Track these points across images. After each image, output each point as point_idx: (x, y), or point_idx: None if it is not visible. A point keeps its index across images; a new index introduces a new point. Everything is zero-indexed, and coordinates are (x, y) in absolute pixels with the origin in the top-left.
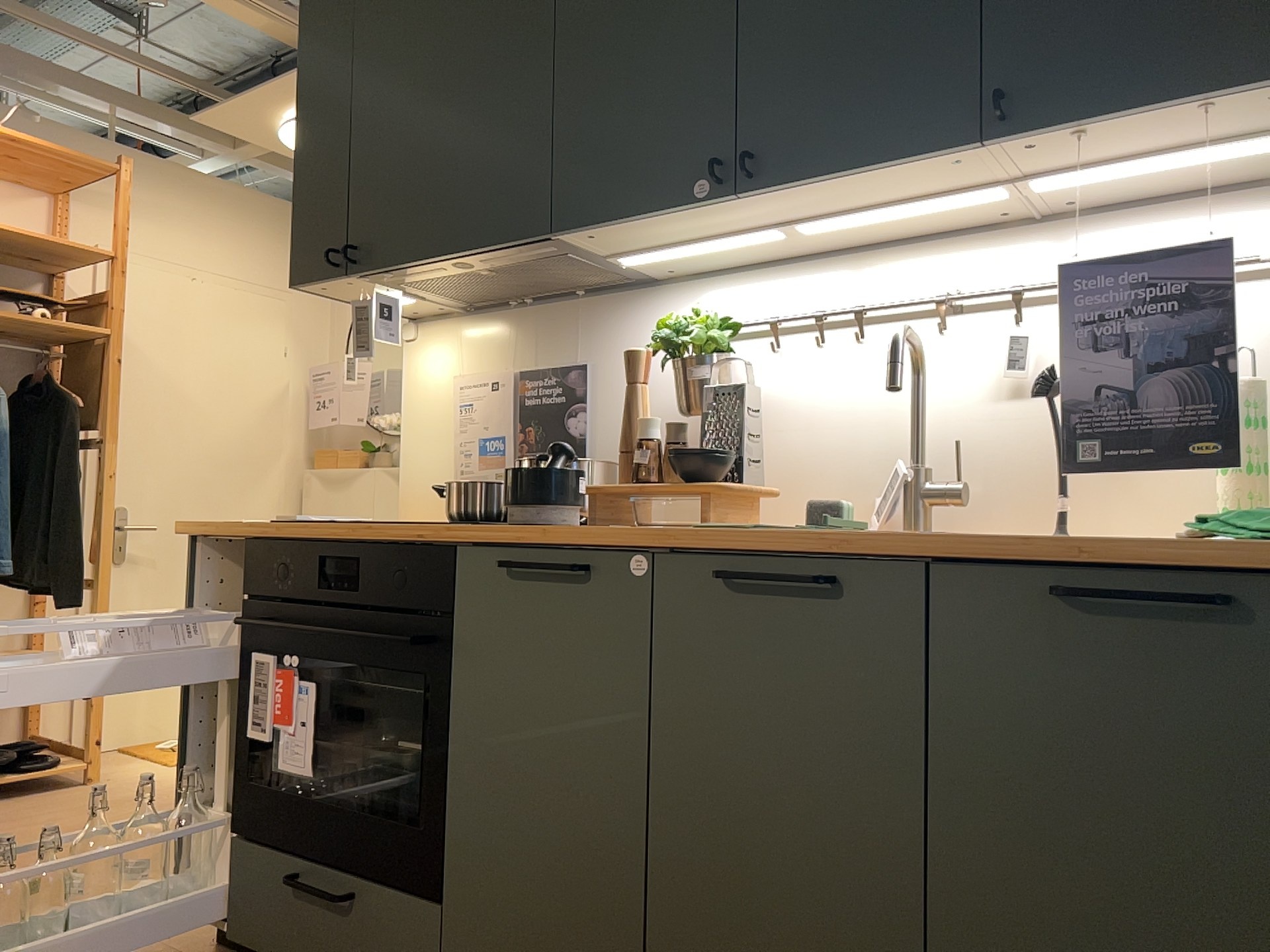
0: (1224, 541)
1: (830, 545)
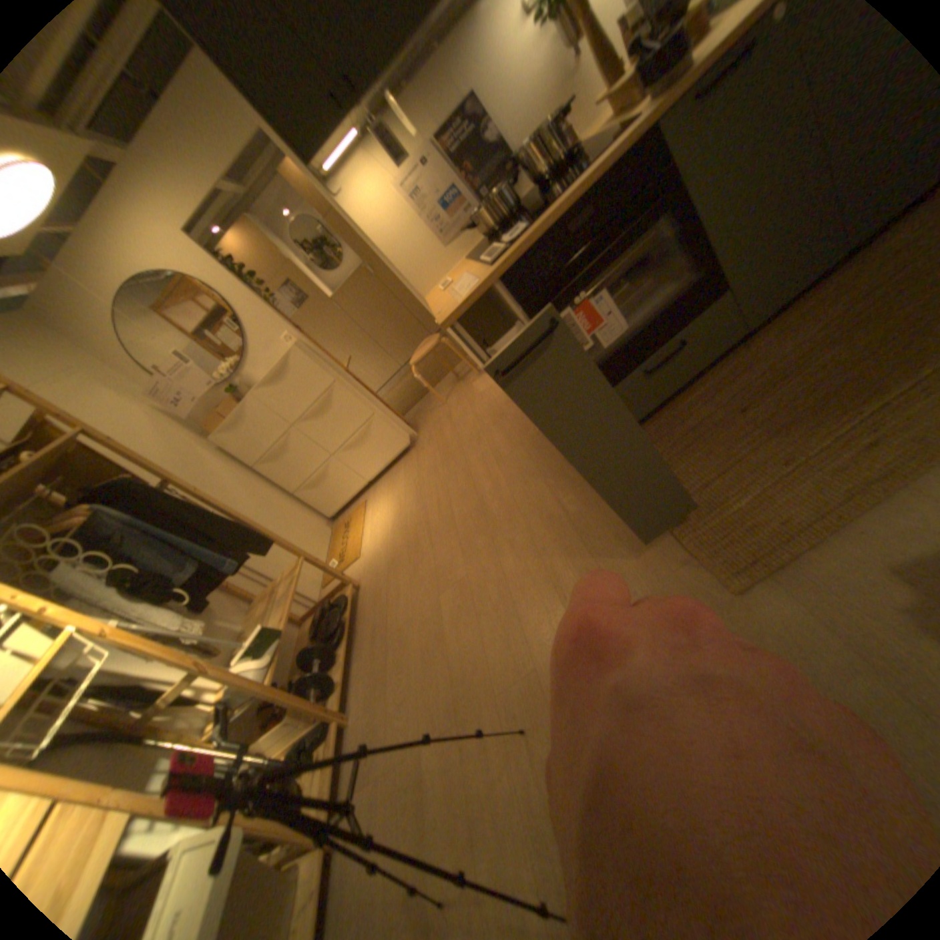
0: None
1: None
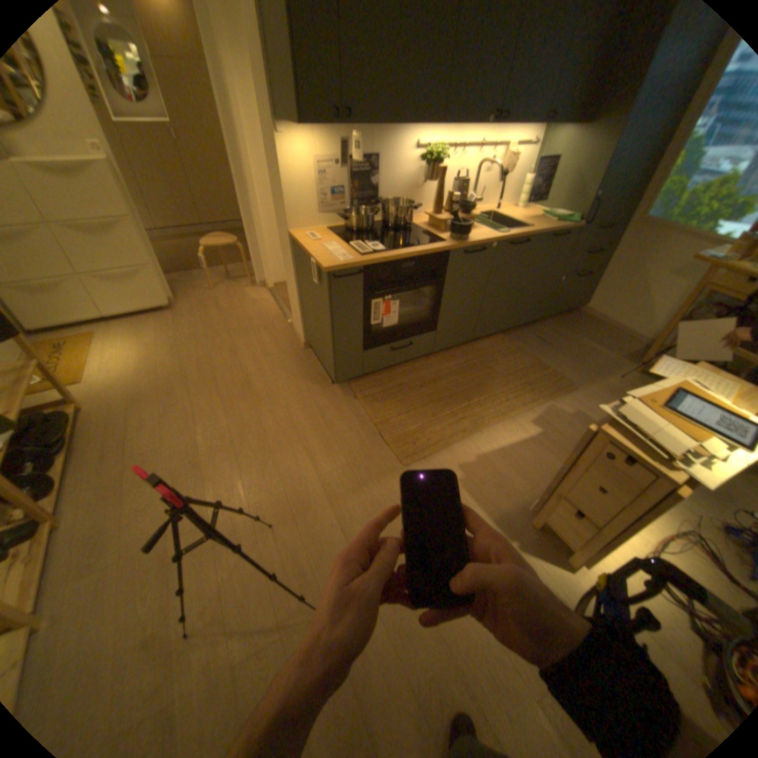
0: (562, 222)
1: (528, 234)
